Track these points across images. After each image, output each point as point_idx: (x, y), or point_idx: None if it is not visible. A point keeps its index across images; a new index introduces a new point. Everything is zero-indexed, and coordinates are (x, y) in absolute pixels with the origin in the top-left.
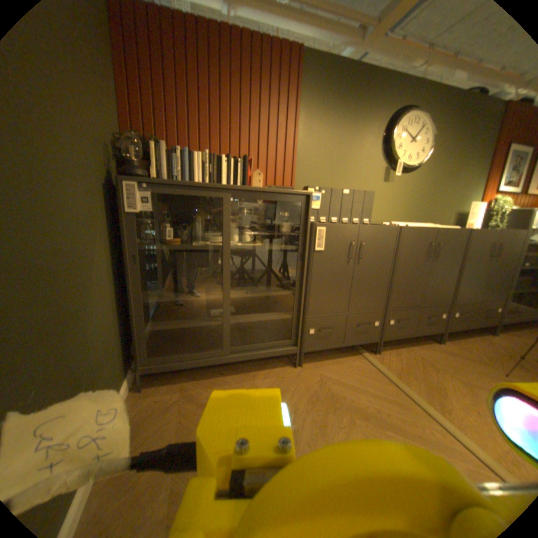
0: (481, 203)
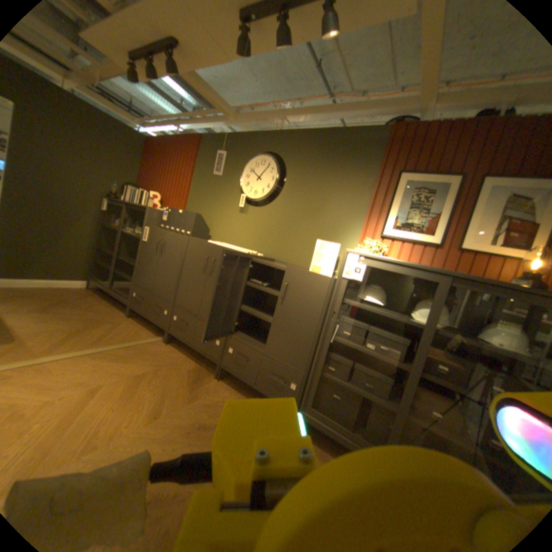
0: (329, 242)
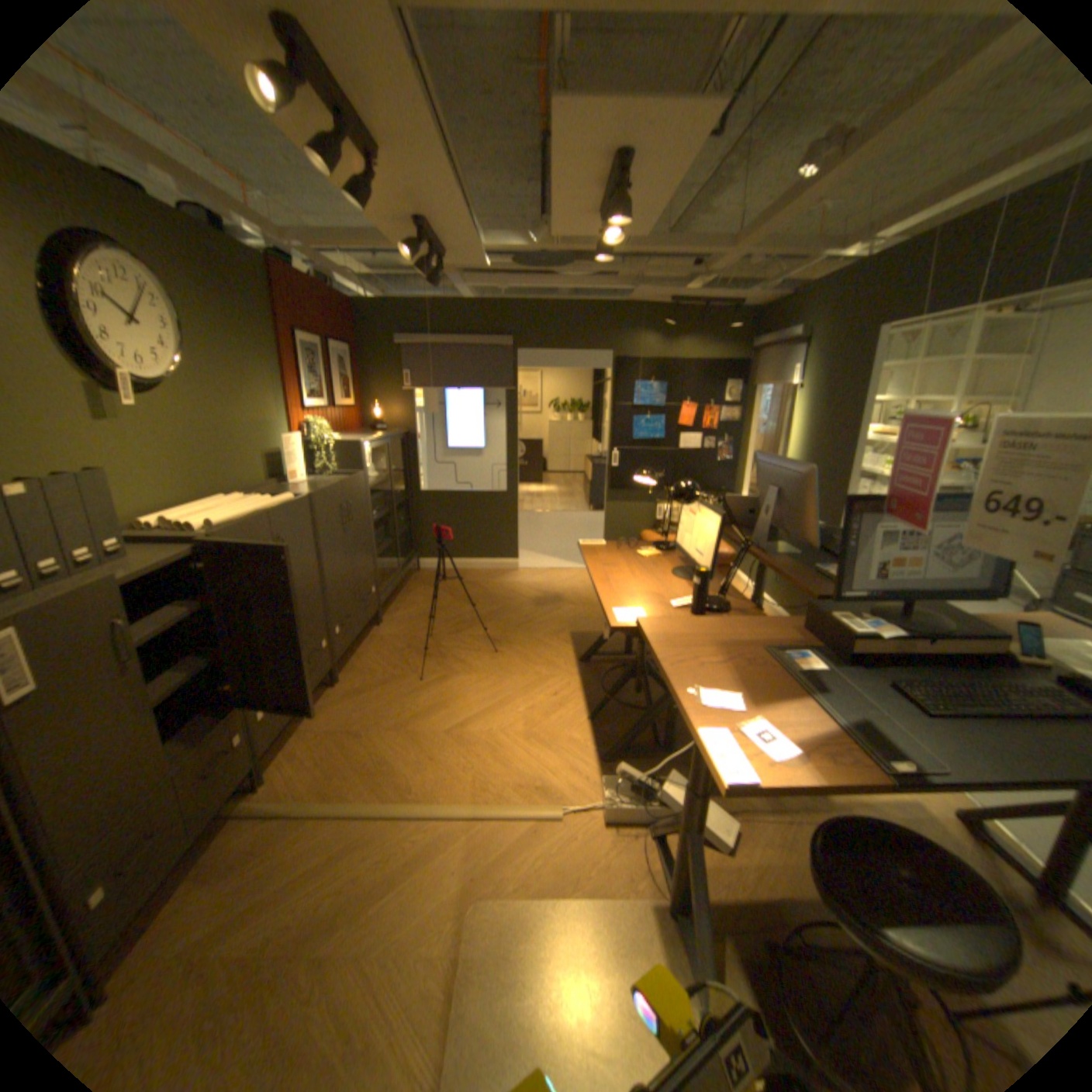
0: (293, 435)
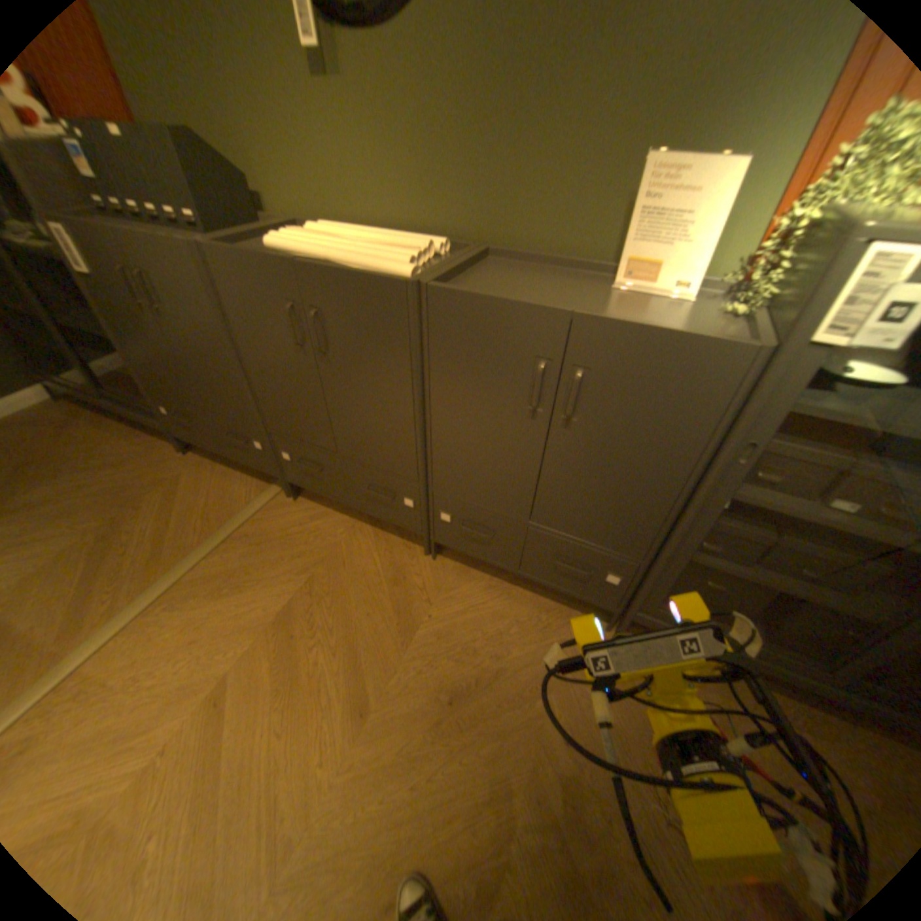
0: (700, 160)
